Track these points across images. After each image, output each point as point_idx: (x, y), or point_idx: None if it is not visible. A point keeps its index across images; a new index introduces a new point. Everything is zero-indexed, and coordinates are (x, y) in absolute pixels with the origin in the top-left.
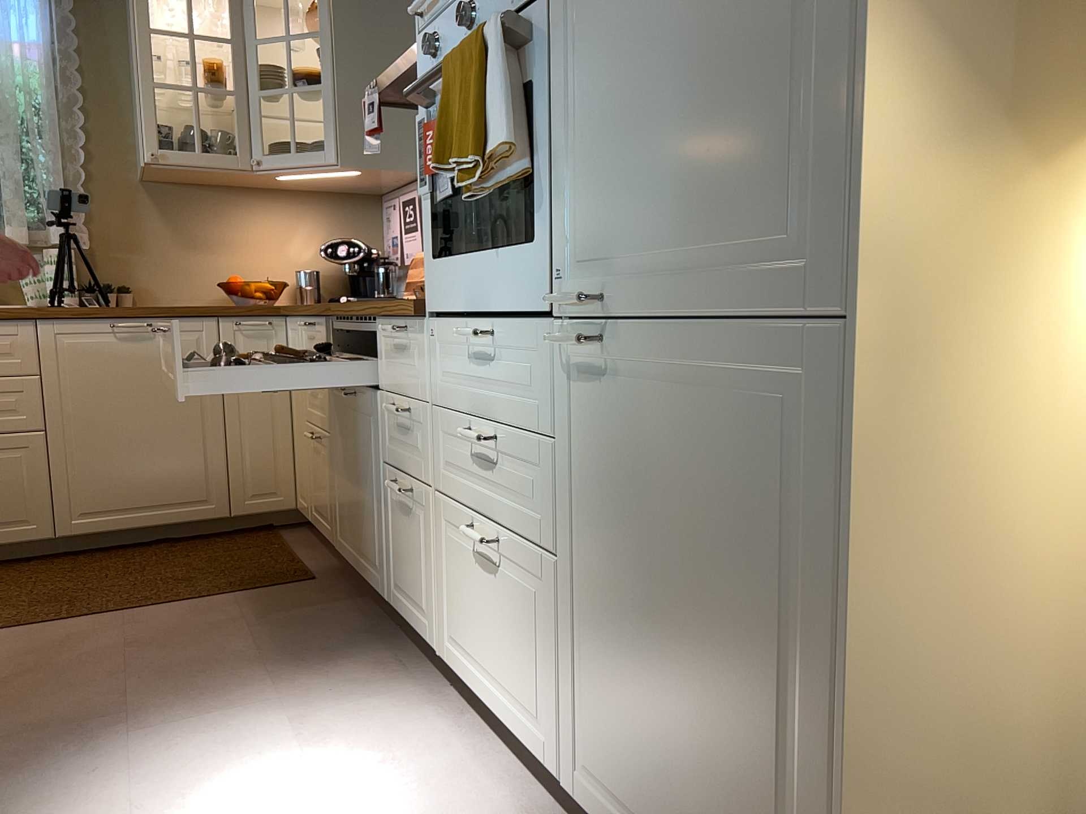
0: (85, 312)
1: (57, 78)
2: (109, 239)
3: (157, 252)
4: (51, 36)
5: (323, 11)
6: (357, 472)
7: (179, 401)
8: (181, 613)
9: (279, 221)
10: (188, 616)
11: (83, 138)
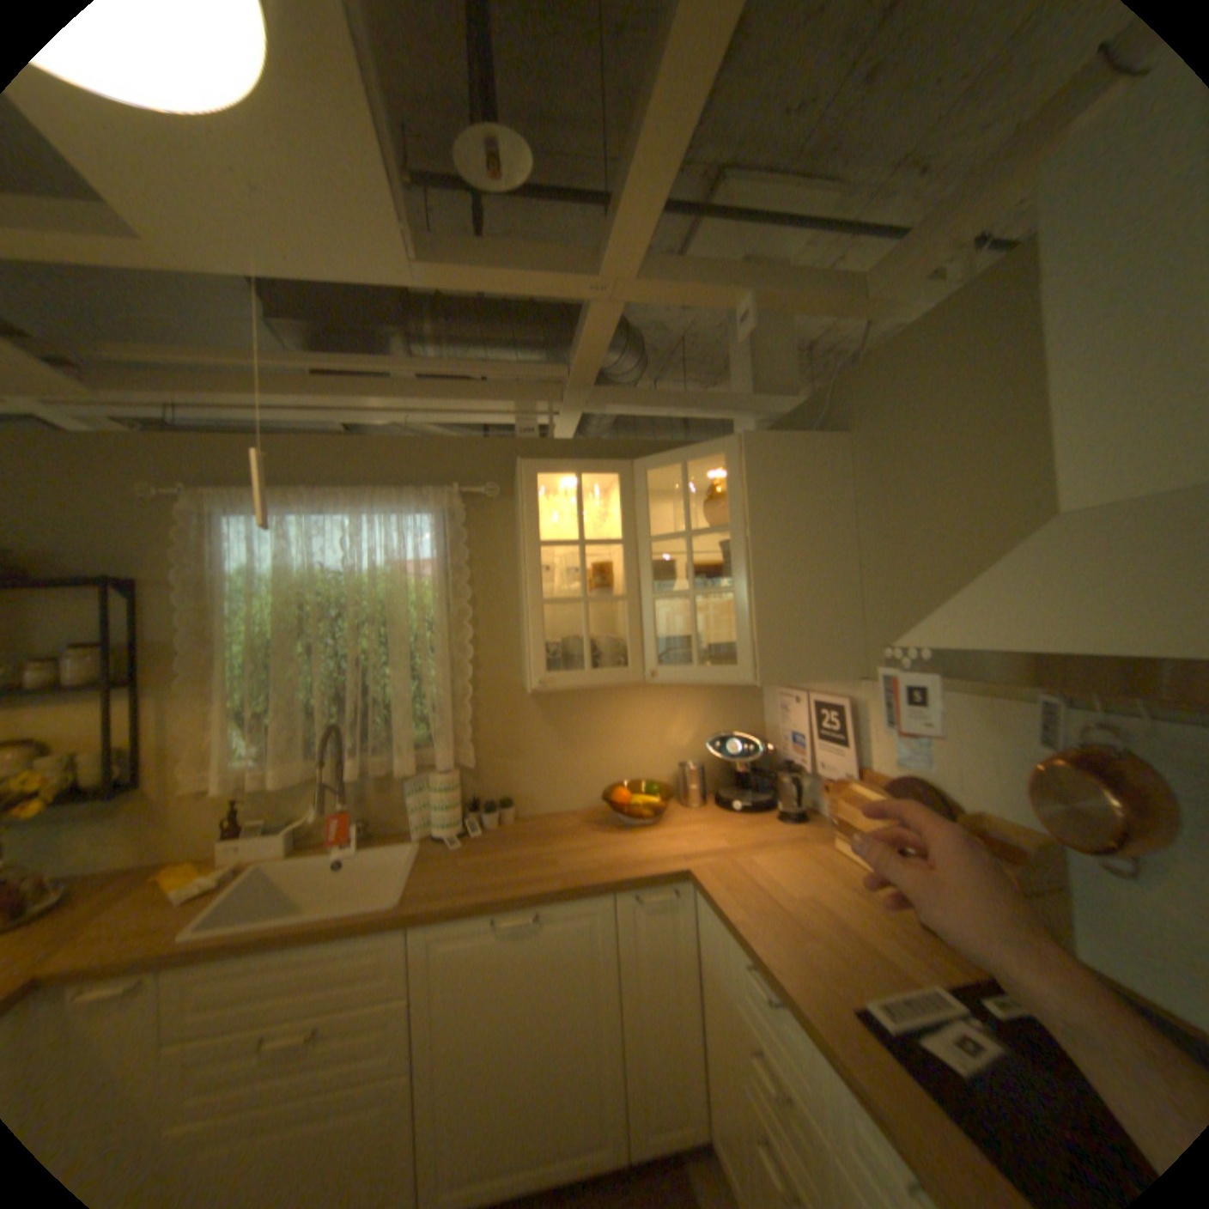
0: (461, 911)
1: (450, 589)
2: (493, 747)
3: (539, 755)
4: (445, 551)
5: (735, 501)
6: None
7: (569, 1010)
8: None
9: (658, 708)
10: None
11: (470, 649)
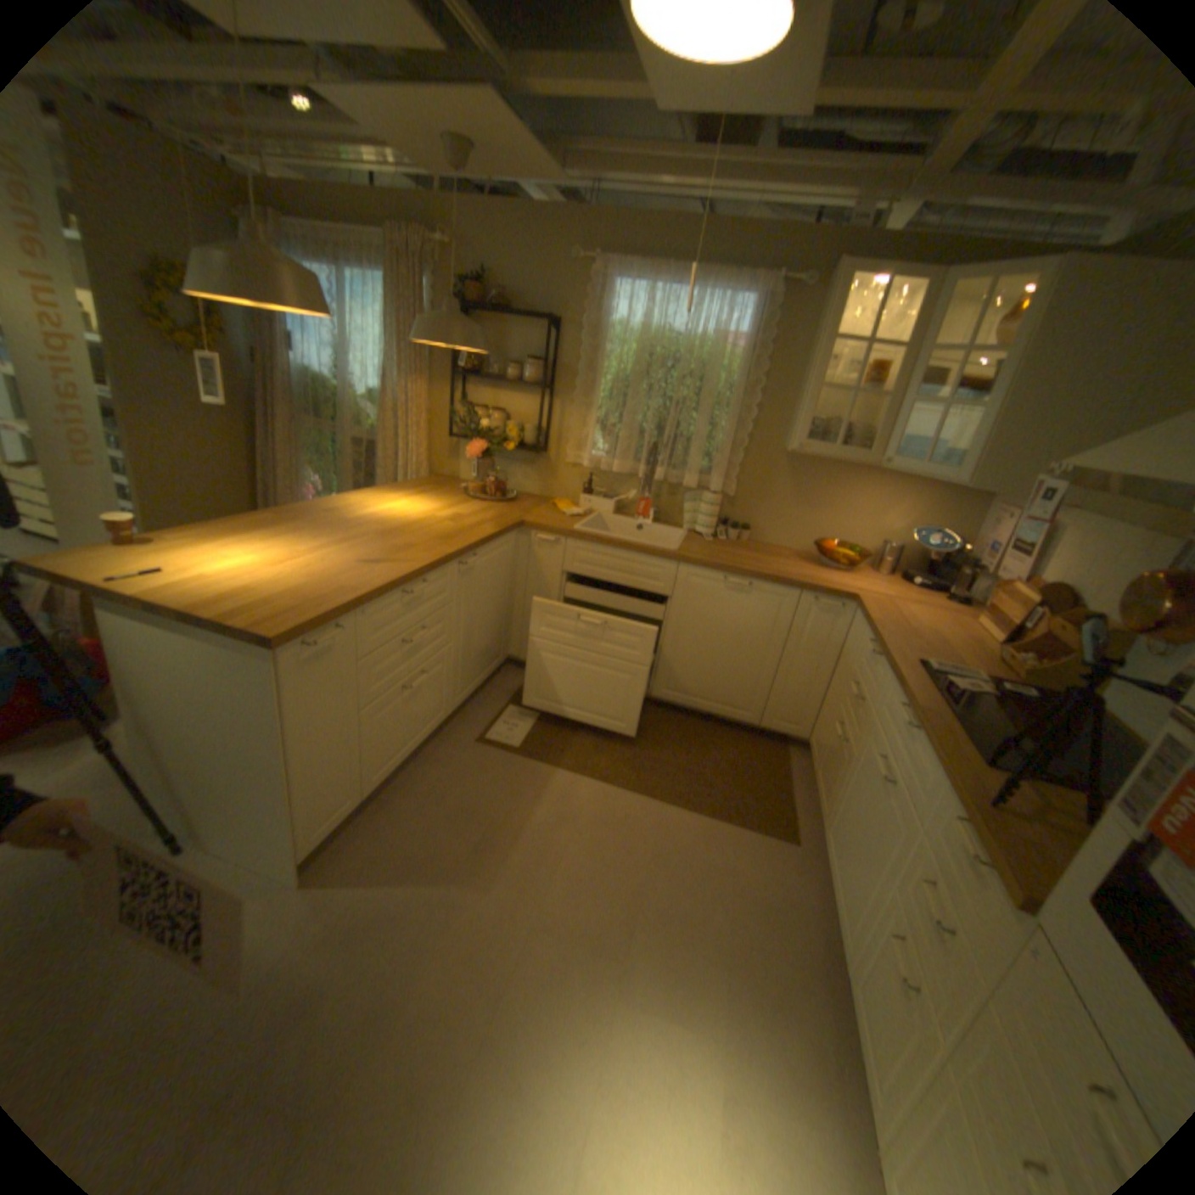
0: (710, 566)
1: (752, 362)
2: (747, 489)
3: (778, 504)
4: (757, 330)
5: (1026, 325)
6: (867, 835)
7: (752, 641)
8: (696, 831)
9: (885, 496)
10: (700, 838)
11: (753, 413)
